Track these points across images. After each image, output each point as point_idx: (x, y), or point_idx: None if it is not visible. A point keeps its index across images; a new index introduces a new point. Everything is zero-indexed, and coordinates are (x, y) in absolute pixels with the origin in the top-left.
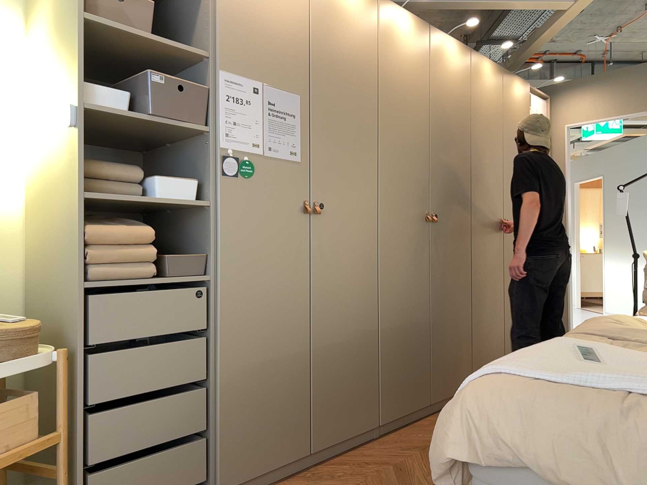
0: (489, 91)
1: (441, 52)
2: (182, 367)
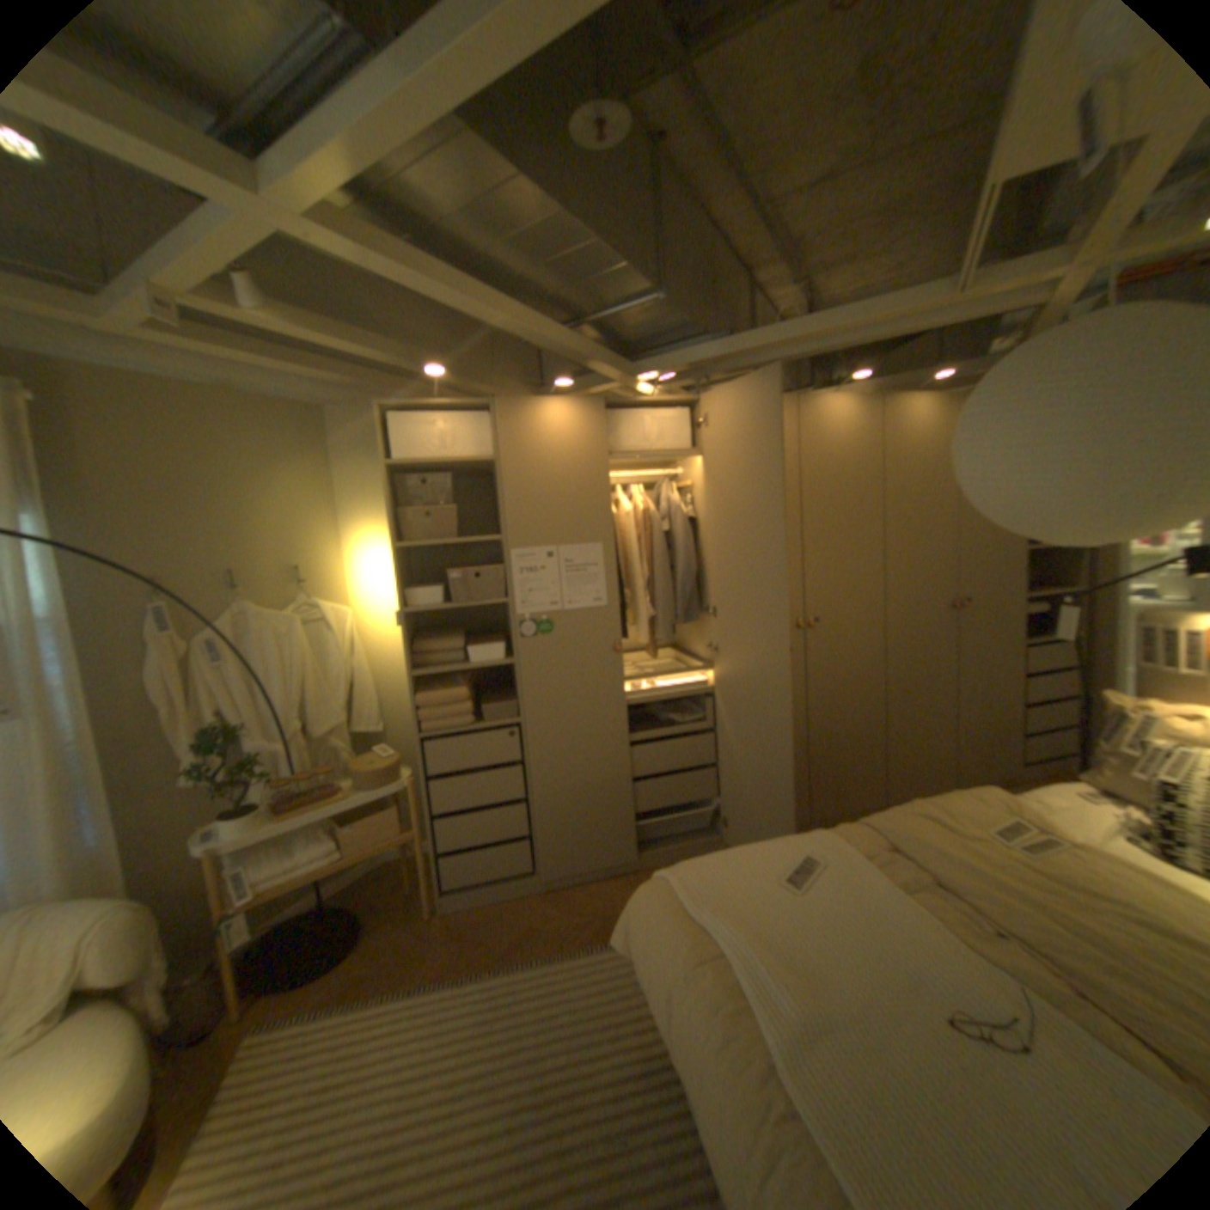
0: (925, 438)
1: (819, 422)
2: (504, 788)
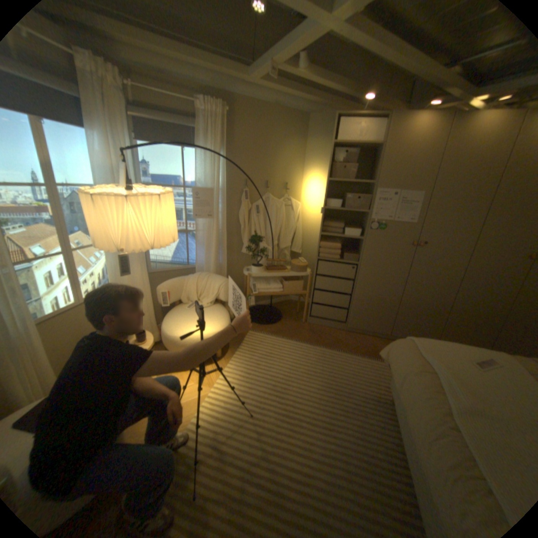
0: None
1: None
2: (343, 287)
